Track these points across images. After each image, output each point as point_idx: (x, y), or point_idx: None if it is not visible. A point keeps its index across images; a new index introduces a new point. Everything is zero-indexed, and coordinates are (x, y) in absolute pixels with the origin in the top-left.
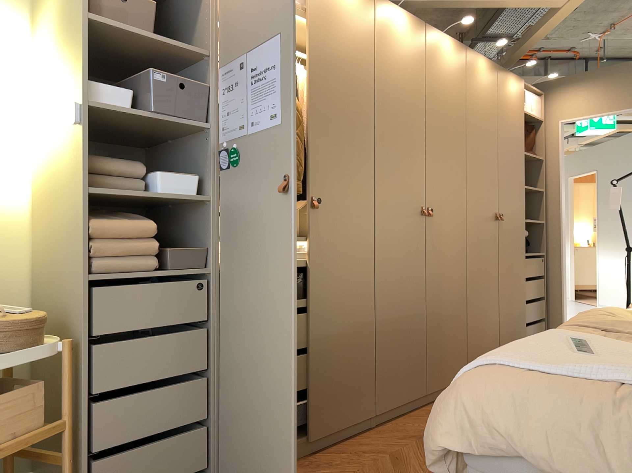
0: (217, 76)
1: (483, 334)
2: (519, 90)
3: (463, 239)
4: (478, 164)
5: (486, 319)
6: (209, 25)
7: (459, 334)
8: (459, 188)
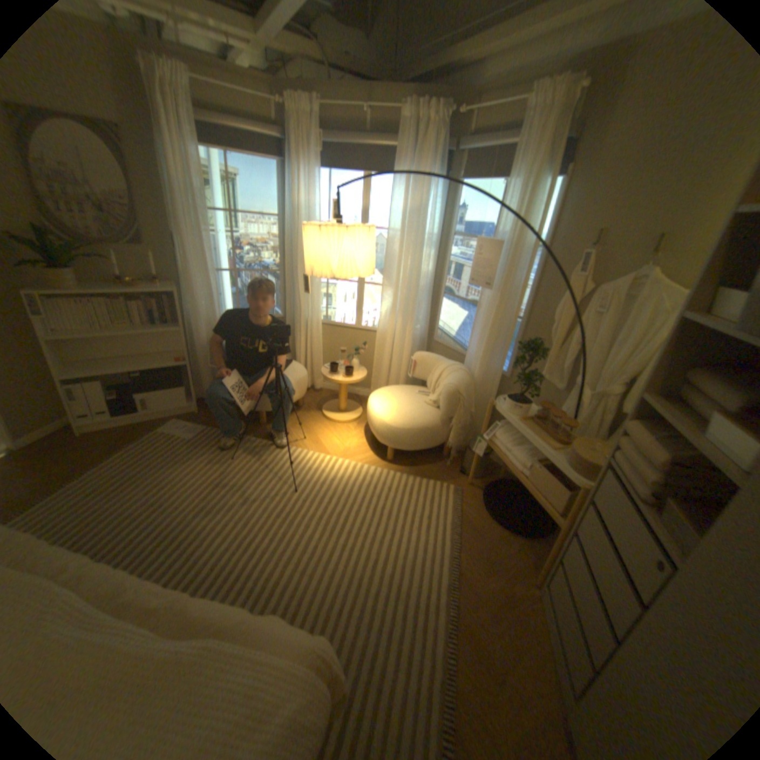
0: None
1: None
2: None
3: None
4: None
5: None
6: None
7: None
8: None
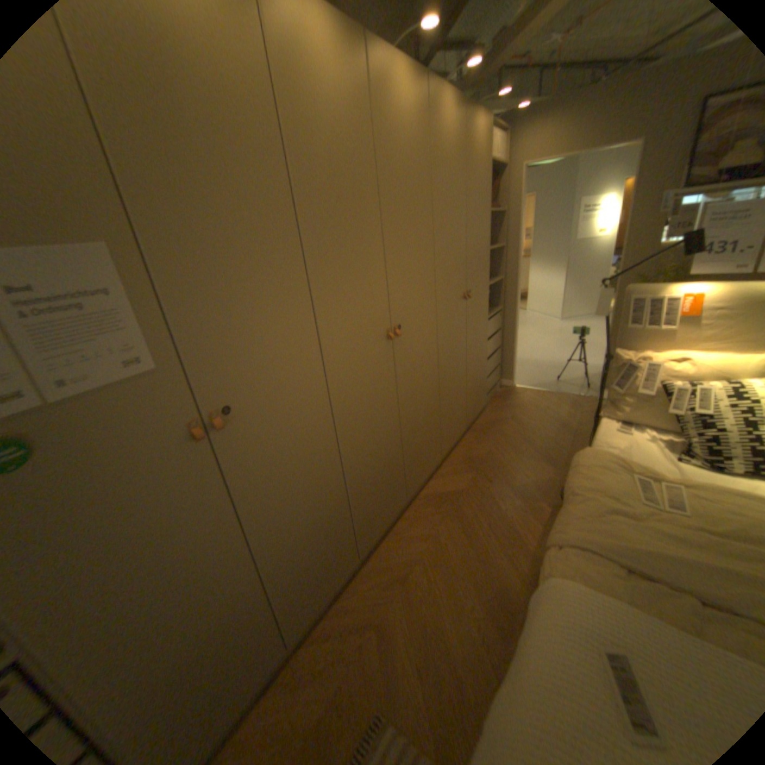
0: None
1: (458, 410)
2: (492, 125)
3: (438, 336)
4: (452, 242)
5: (460, 396)
6: None
7: (437, 427)
8: (432, 282)
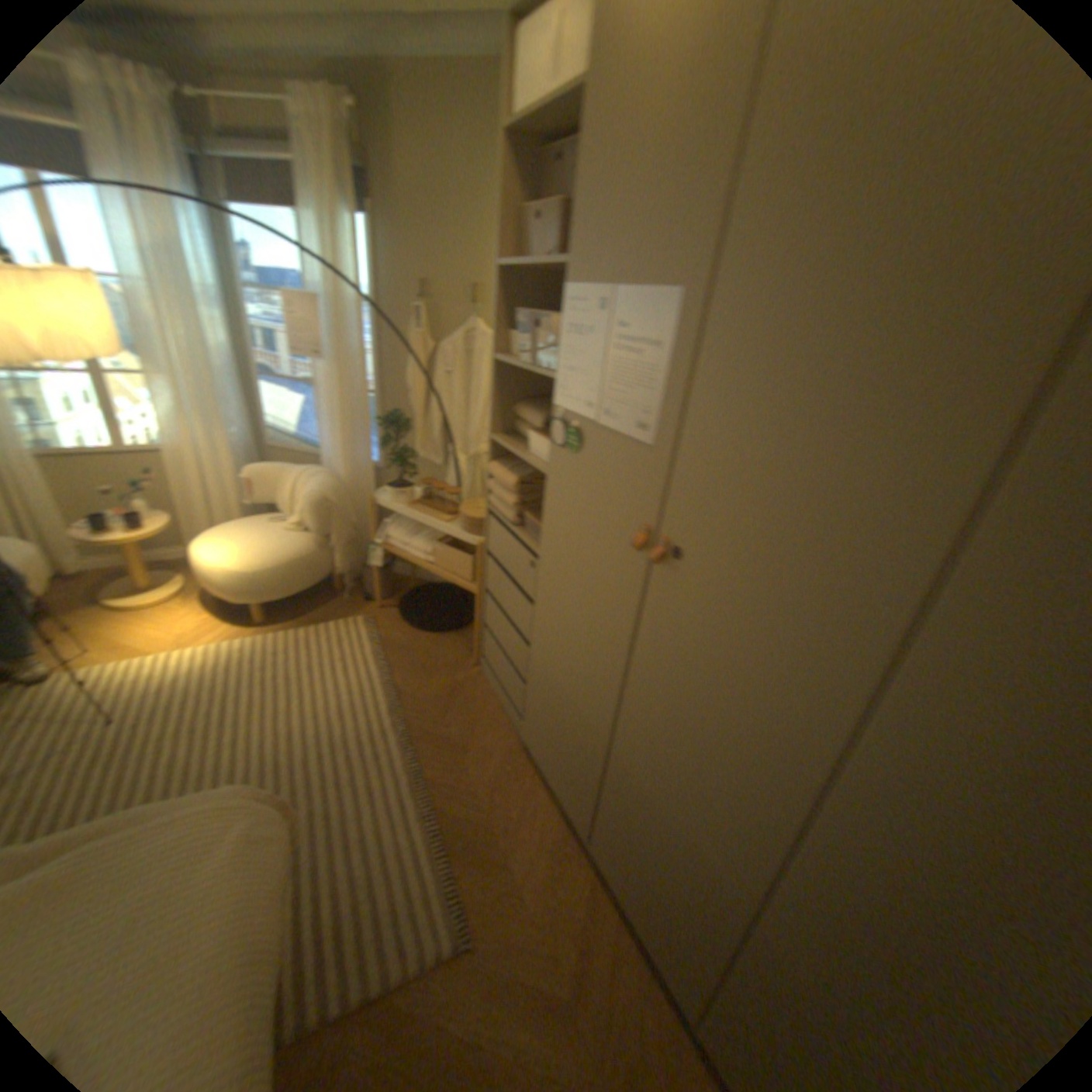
0: (565, 296)
1: None
2: None
3: None
4: None
5: None
6: (573, 203)
7: None
8: None
